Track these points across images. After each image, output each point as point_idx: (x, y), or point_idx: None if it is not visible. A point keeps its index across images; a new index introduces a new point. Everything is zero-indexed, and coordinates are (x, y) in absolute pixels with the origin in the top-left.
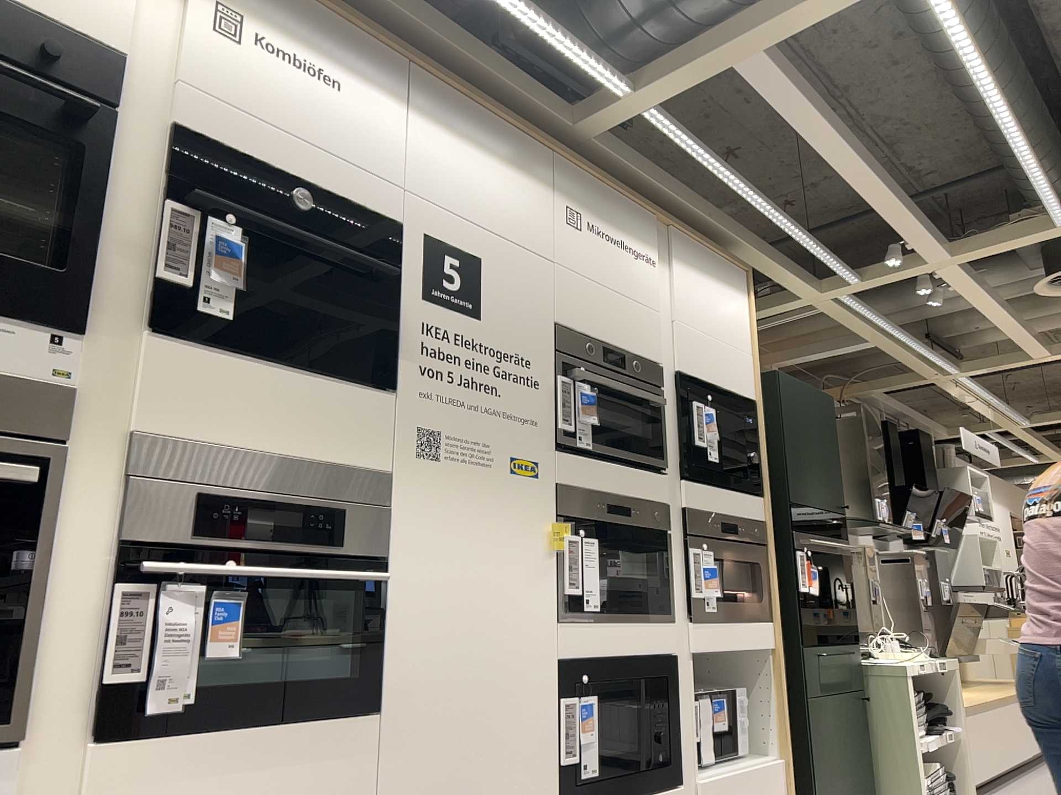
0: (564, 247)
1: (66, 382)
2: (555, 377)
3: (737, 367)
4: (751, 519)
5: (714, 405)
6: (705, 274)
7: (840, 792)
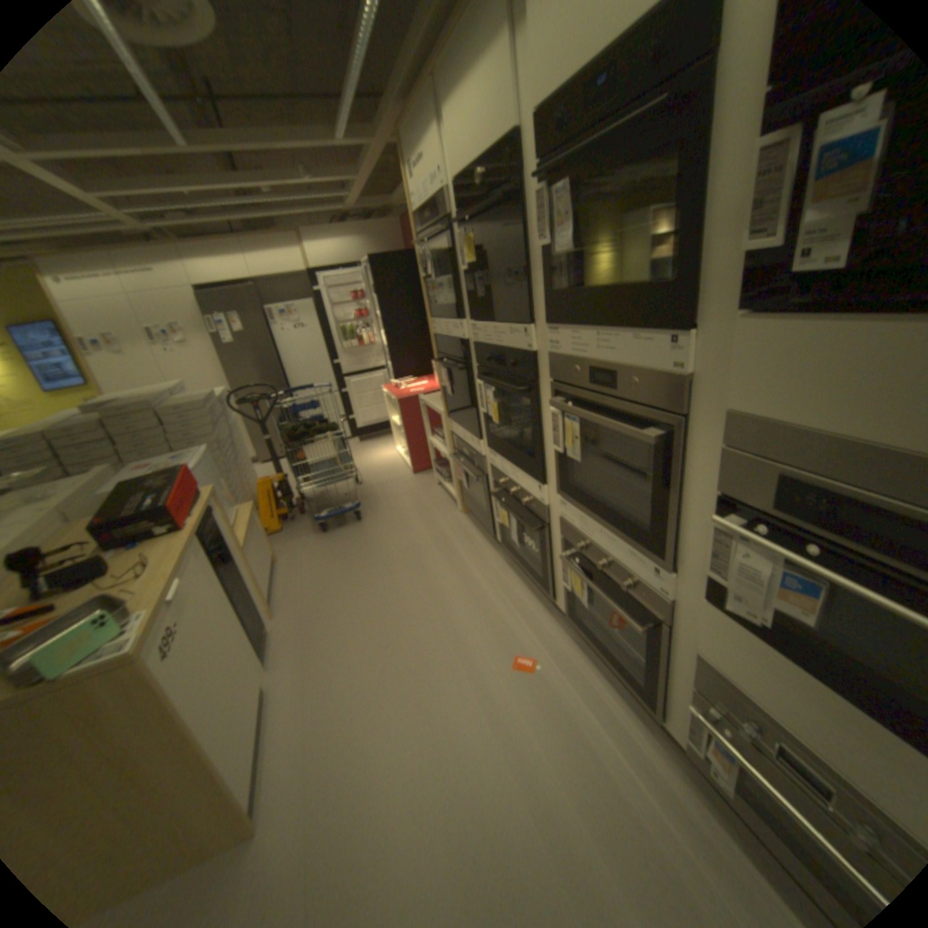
0: None
1: (681, 370)
2: None
3: None
4: None
5: None
6: None
7: None
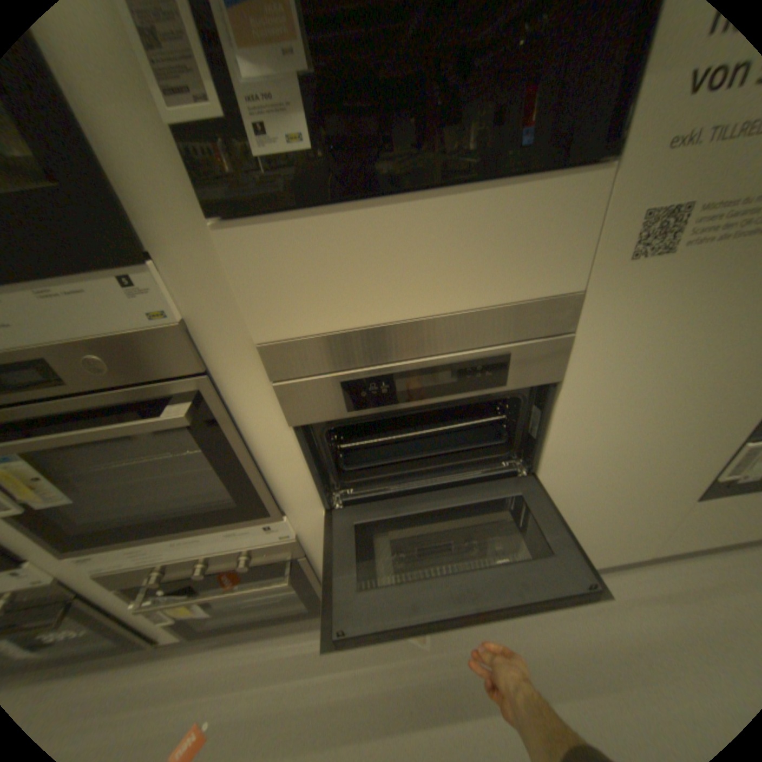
0: None
1: (165, 320)
2: None
3: None
4: None
5: None
6: None
7: None
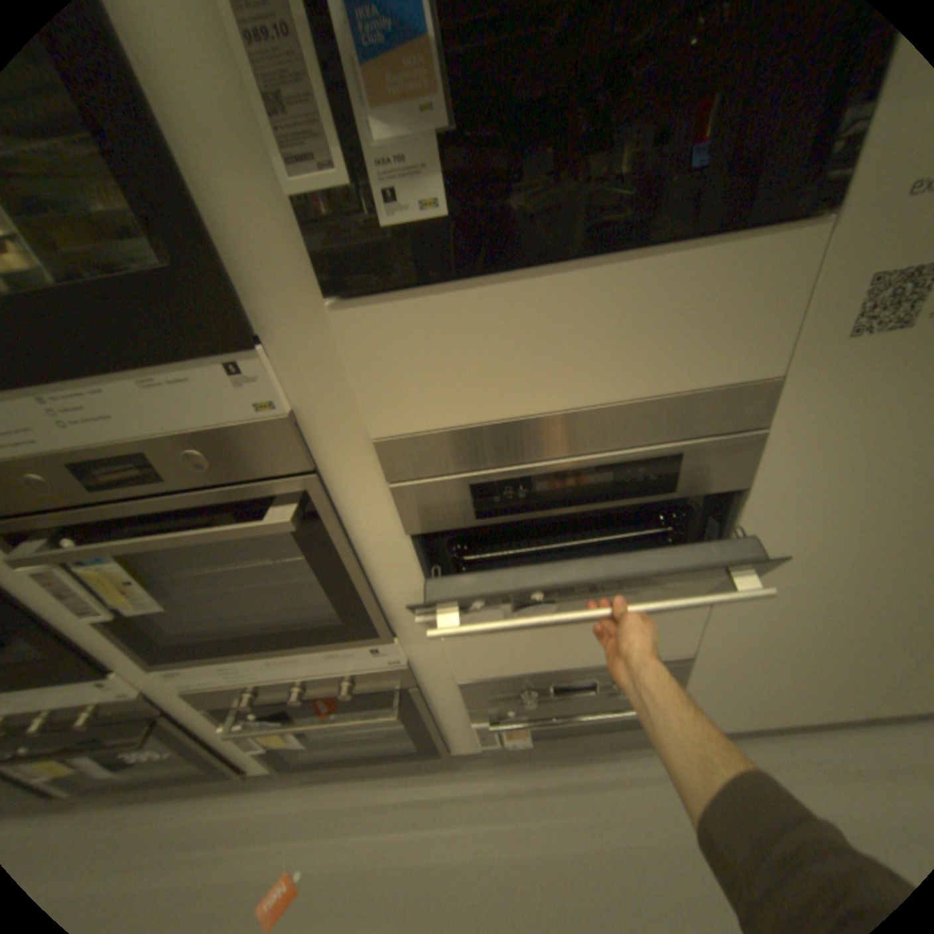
0: None
1: (274, 413)
2: None
3: None
4: None
5: None
6: None
7: None
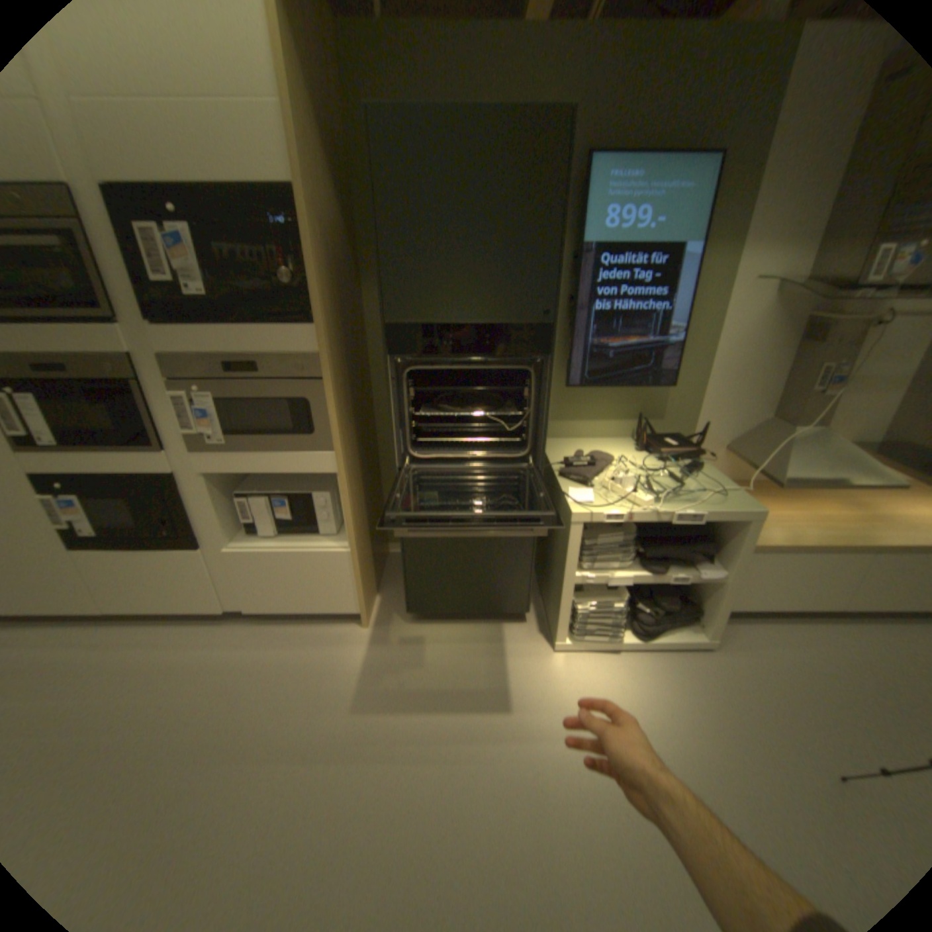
0: None
1: None
2: None
3: (235, 135)
4: (286, 353)
5: (179, 218)
6: None
7: (454, 581)
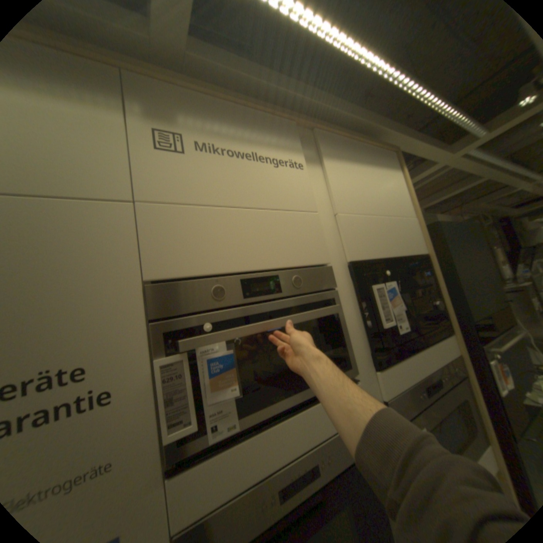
0: (152, 178)
1: None
2: (150, 365)
3: (407, 232)
4: (451, 363)
5: (394, 278)
6: (360, 162)
7: None
